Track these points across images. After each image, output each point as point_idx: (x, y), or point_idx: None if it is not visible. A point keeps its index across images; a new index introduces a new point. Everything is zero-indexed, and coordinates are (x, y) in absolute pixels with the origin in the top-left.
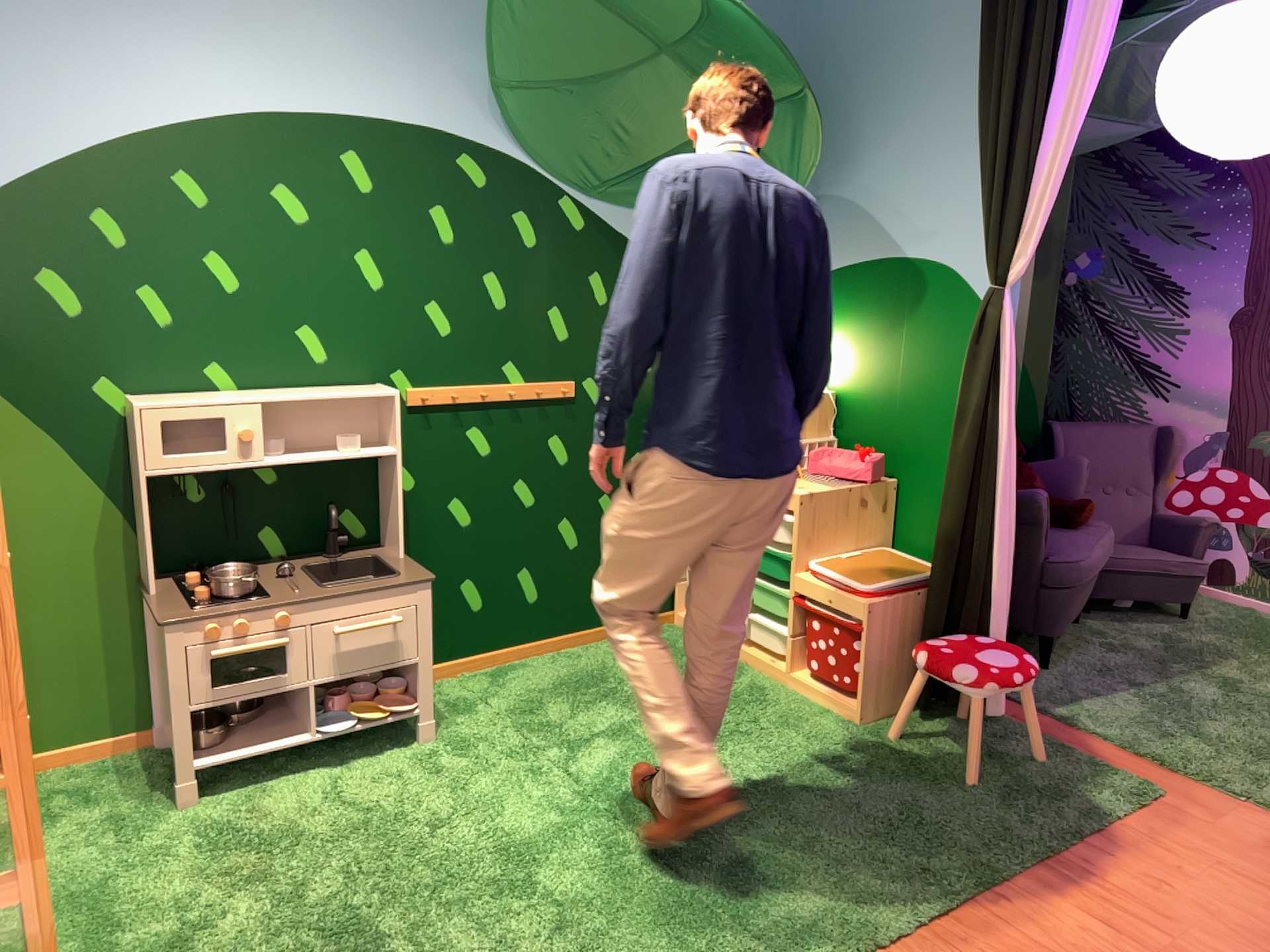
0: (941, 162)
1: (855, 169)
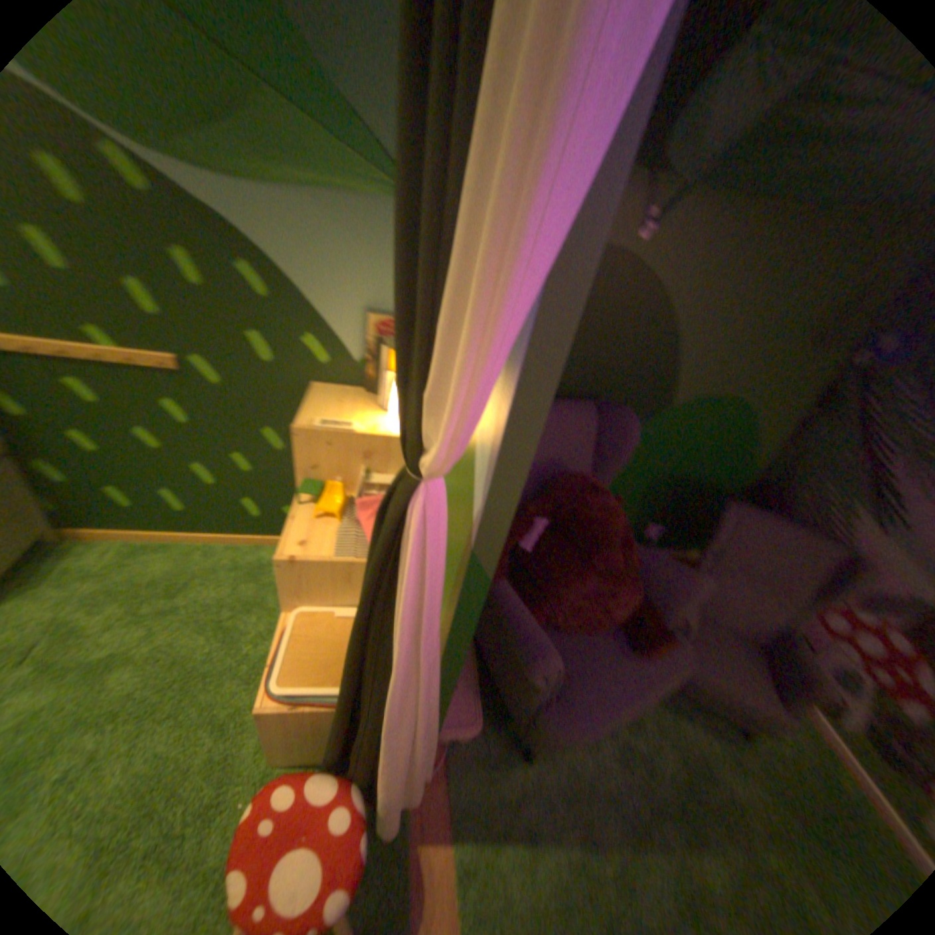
0: None
1: None
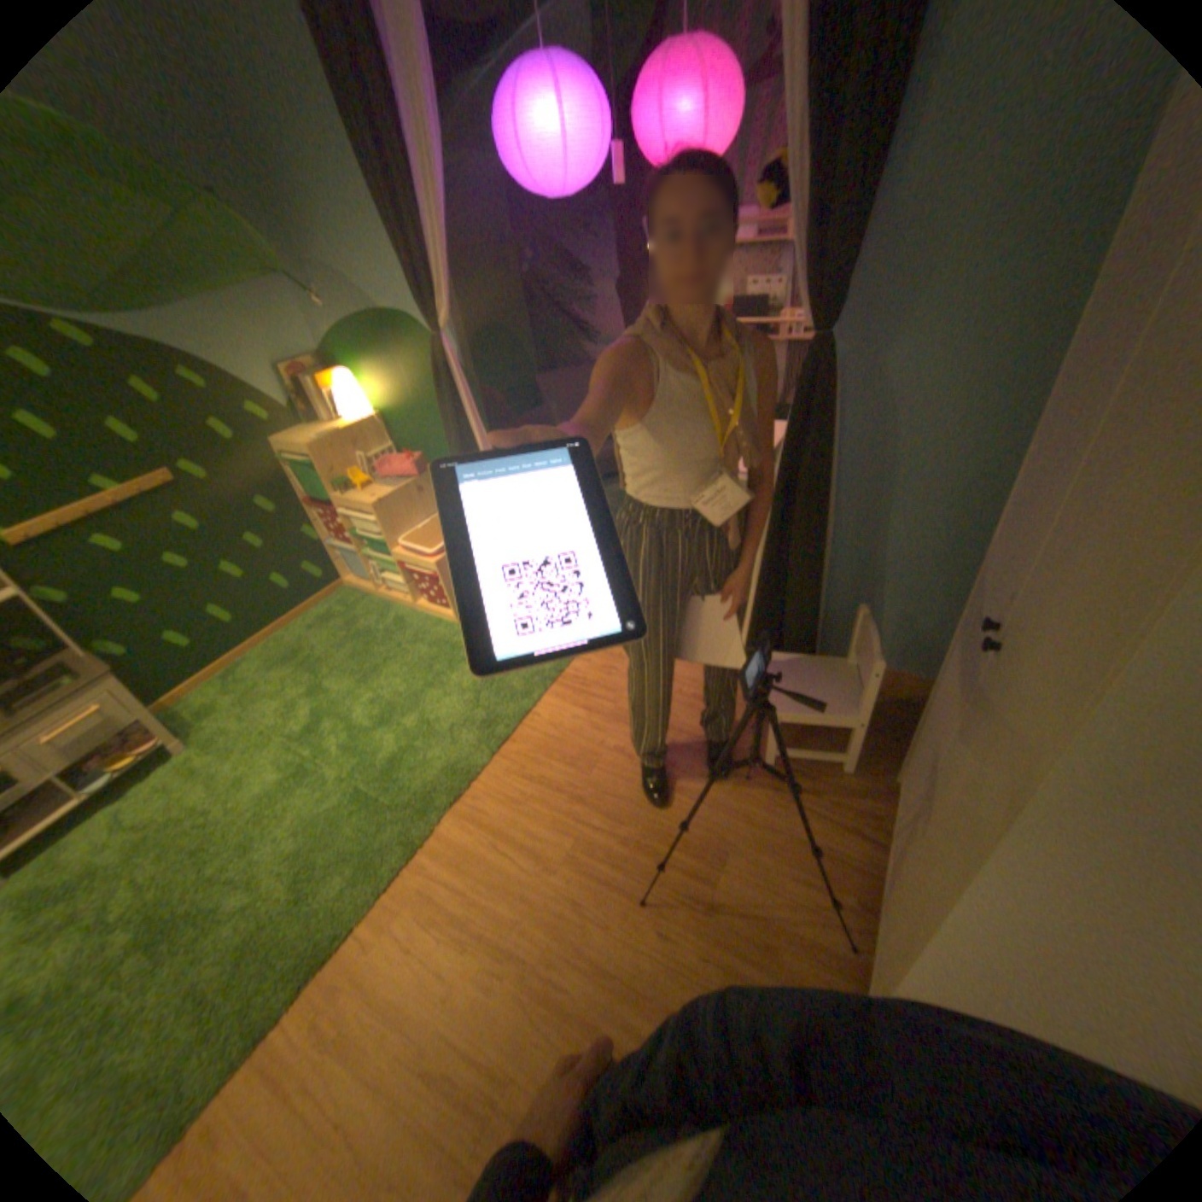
0: (368, 228)
1: (315, 237)
